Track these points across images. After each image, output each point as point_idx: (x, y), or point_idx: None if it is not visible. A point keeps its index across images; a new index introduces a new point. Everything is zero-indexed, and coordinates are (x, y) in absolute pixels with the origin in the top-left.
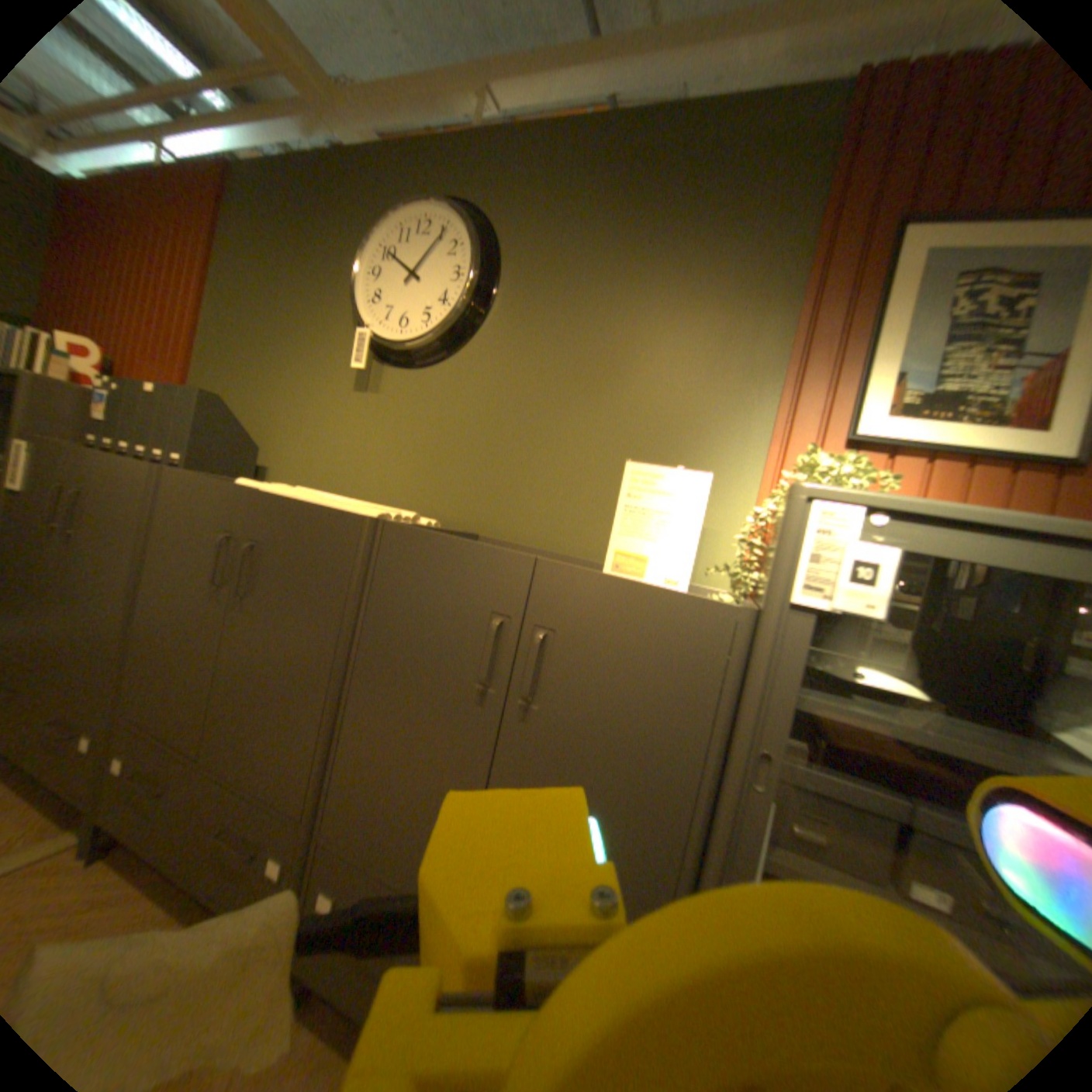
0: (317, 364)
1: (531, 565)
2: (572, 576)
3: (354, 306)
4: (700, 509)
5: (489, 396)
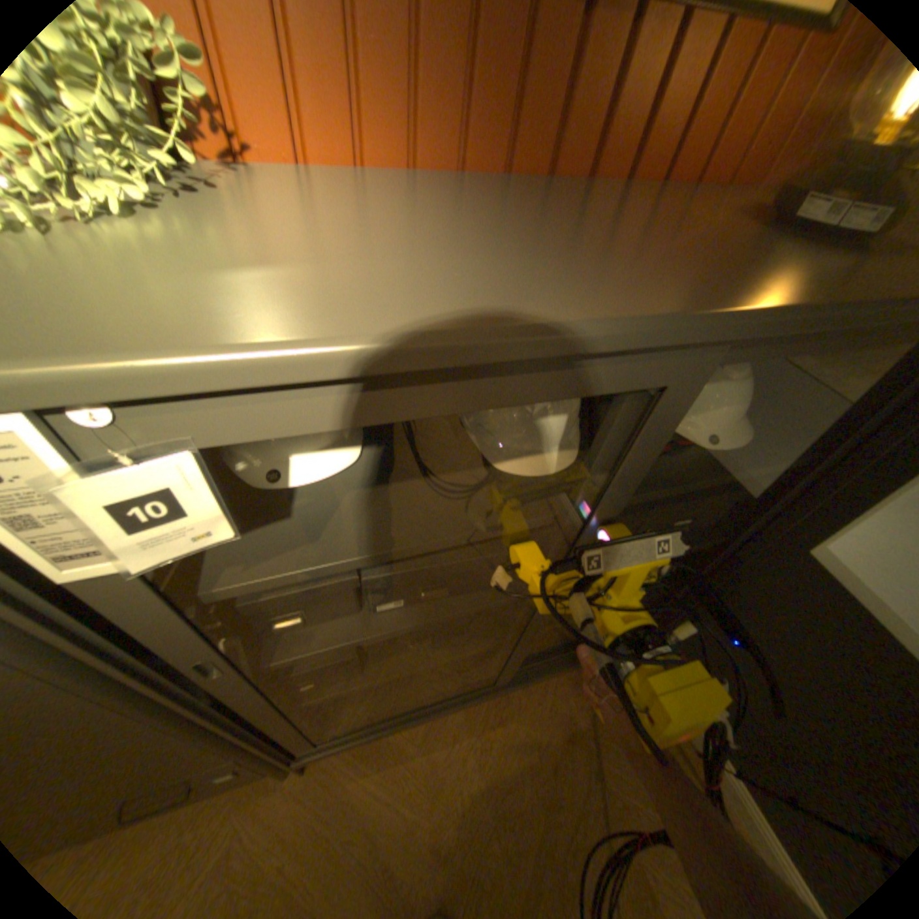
0: None
1: None
2: None
3: None
4: None
5: None
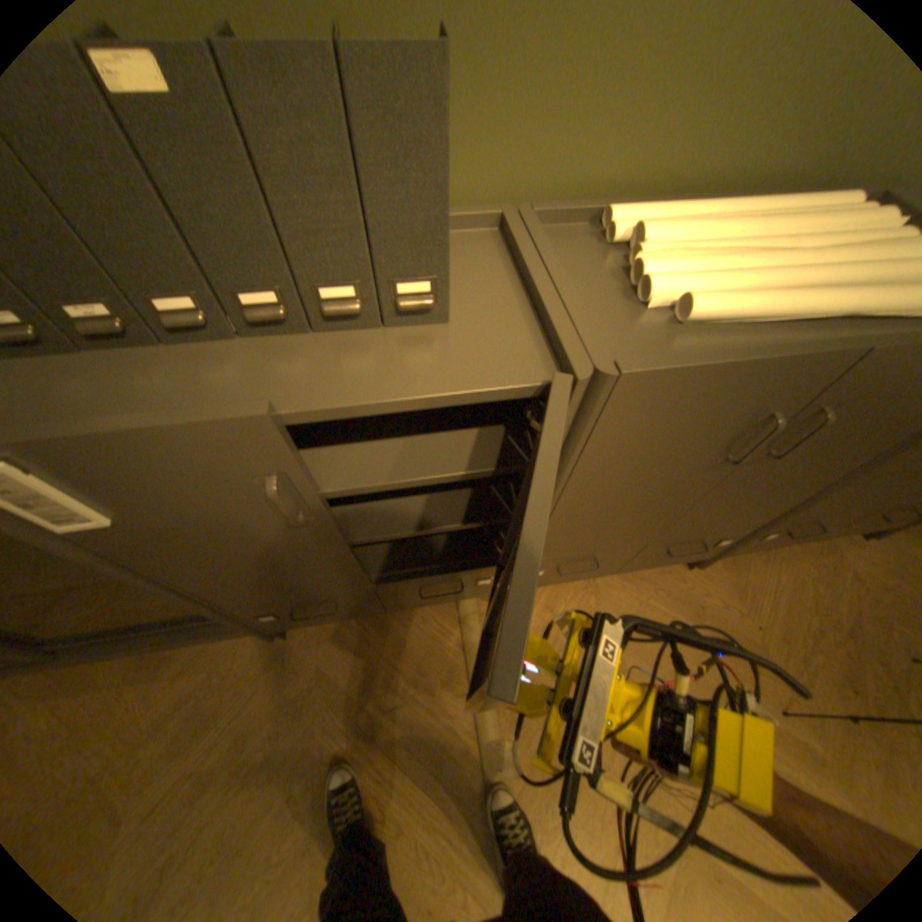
0: None
1: None
2: None
3: None
4: None
5: None
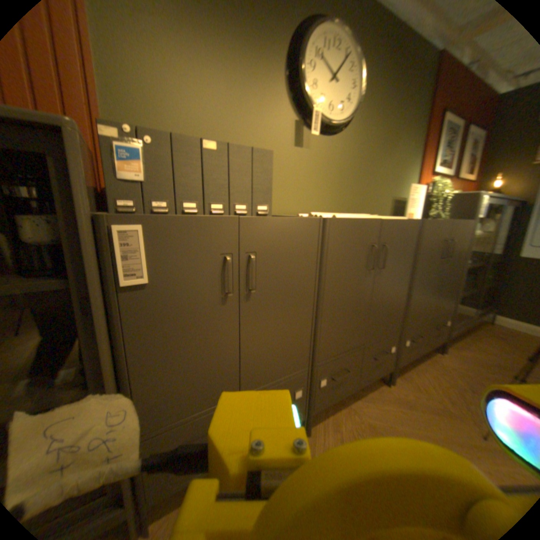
0: (264, 122)
1: (452, 223)
2: (458, 223)
3: (308, 88)
4: (424, 197)
5: (358, 154)
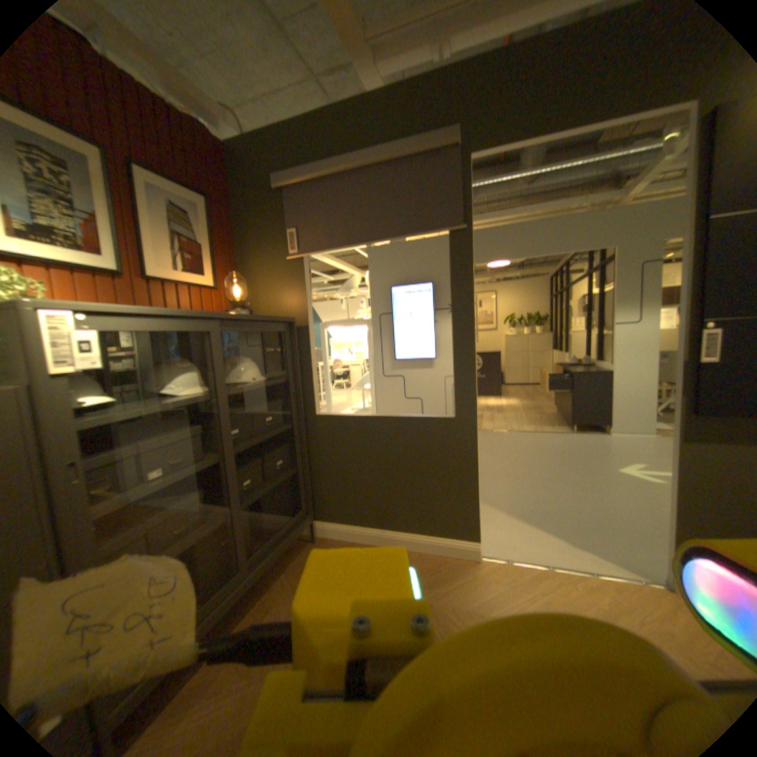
0: None
1: None
2: None
3: None
4: None
5: None
